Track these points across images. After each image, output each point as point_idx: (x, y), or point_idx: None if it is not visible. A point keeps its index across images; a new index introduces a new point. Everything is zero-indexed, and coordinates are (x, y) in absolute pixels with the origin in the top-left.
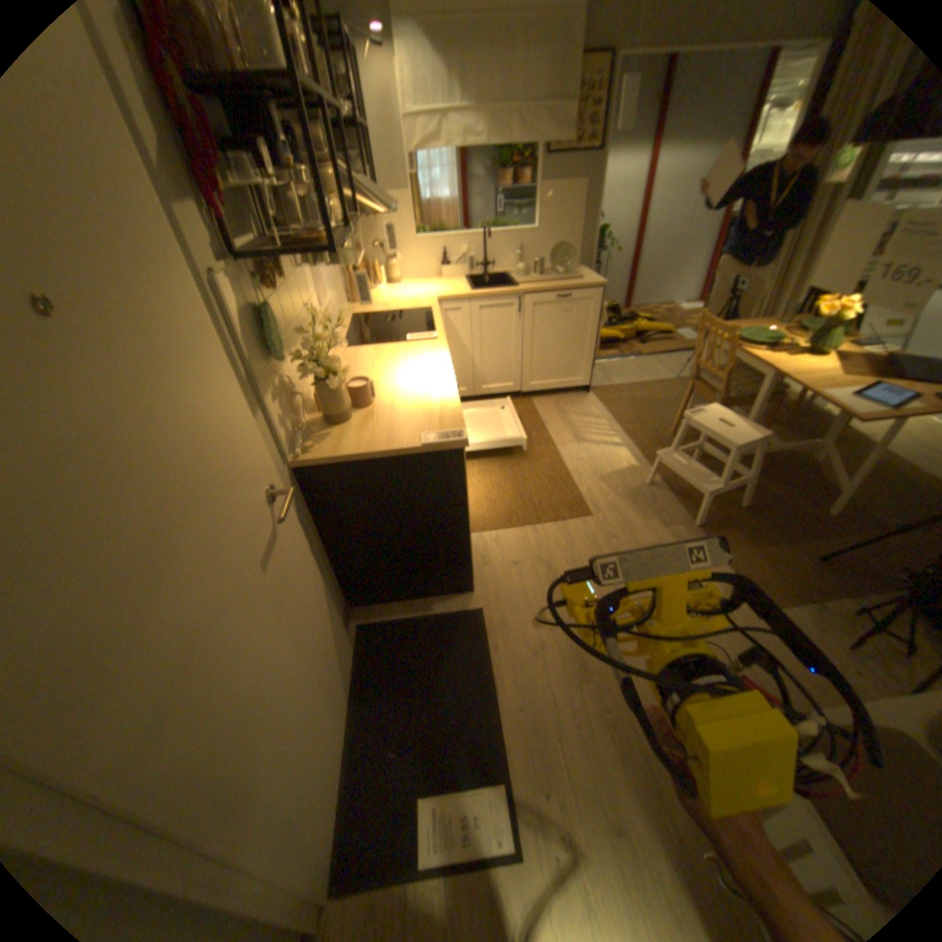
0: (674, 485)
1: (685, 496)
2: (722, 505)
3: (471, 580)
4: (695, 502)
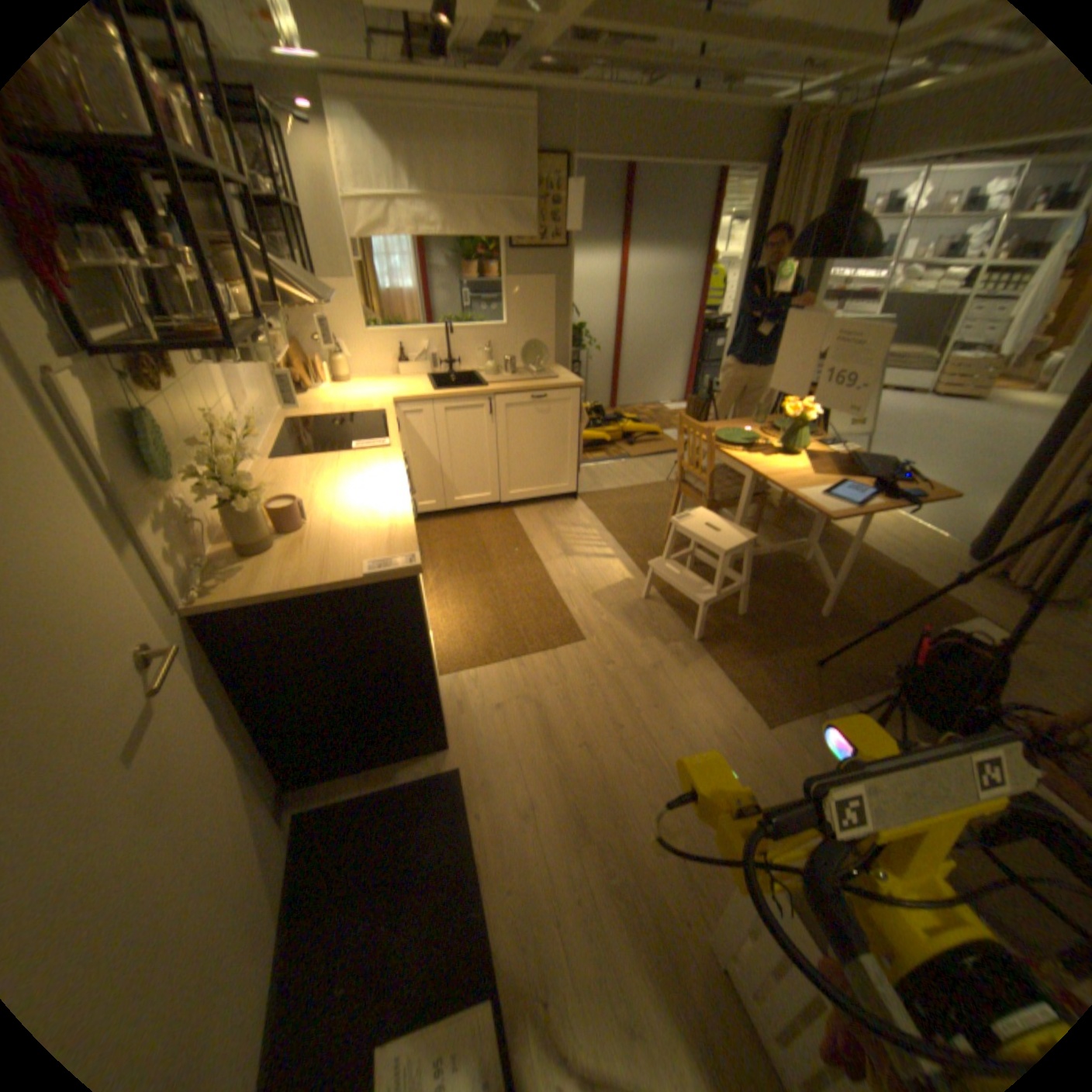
0: (669, 597)
1: (681, 608)
2: (719, 615)
3: (443, 735)
4: (692, 614)
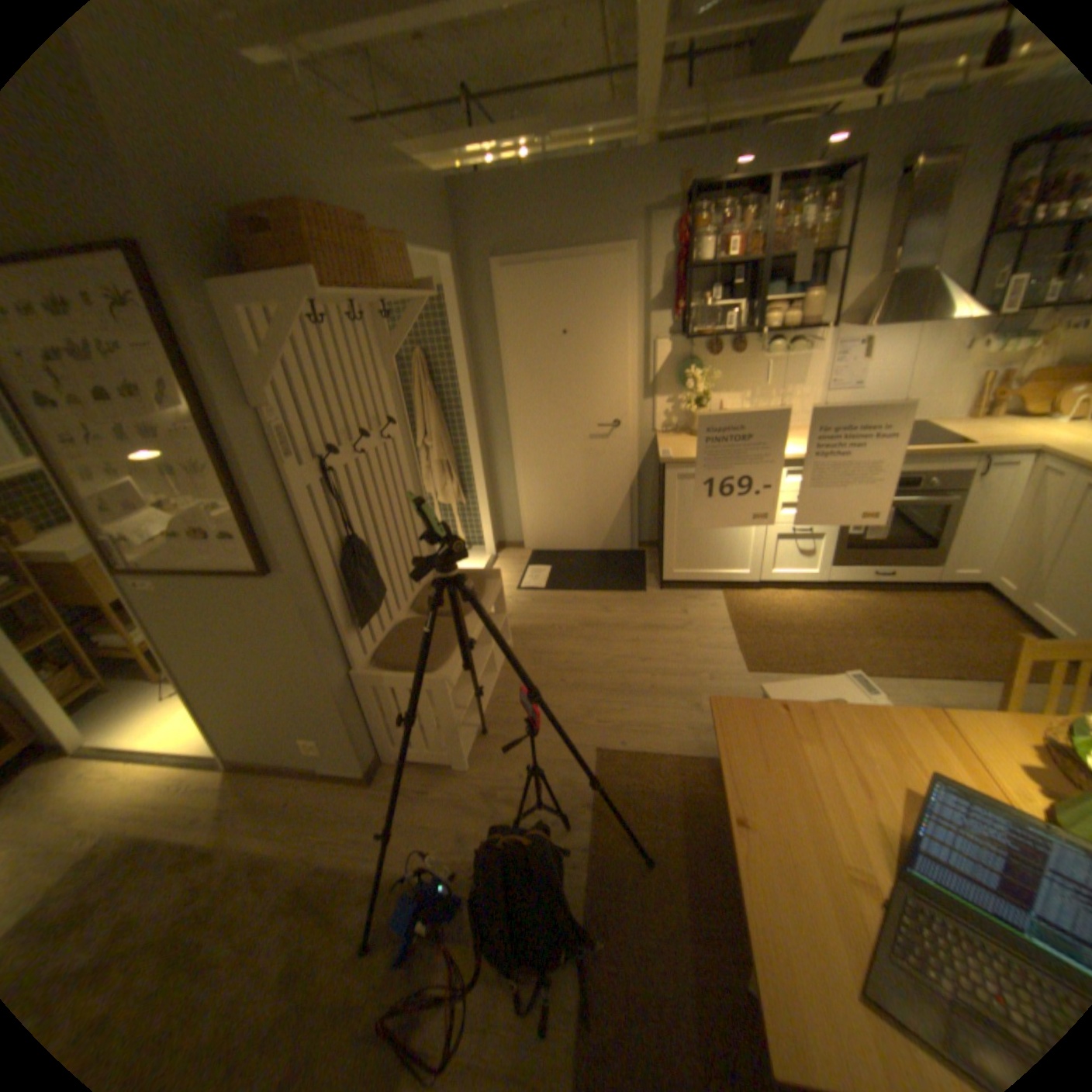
0: None
1: None
2: None
3: (663, 579)
4: None
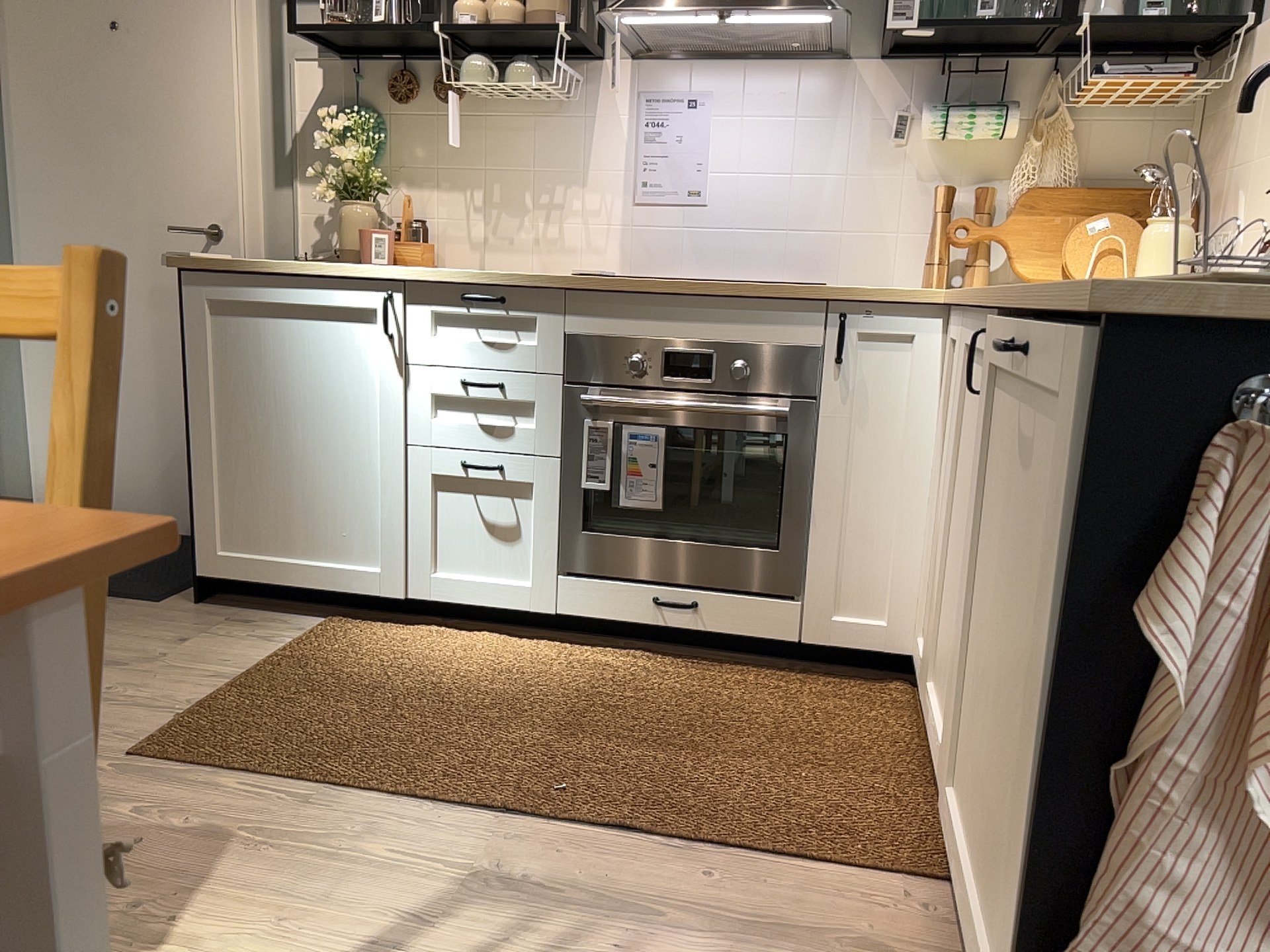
0: None
1: None
2: None
3: (196, 573)
4: None
